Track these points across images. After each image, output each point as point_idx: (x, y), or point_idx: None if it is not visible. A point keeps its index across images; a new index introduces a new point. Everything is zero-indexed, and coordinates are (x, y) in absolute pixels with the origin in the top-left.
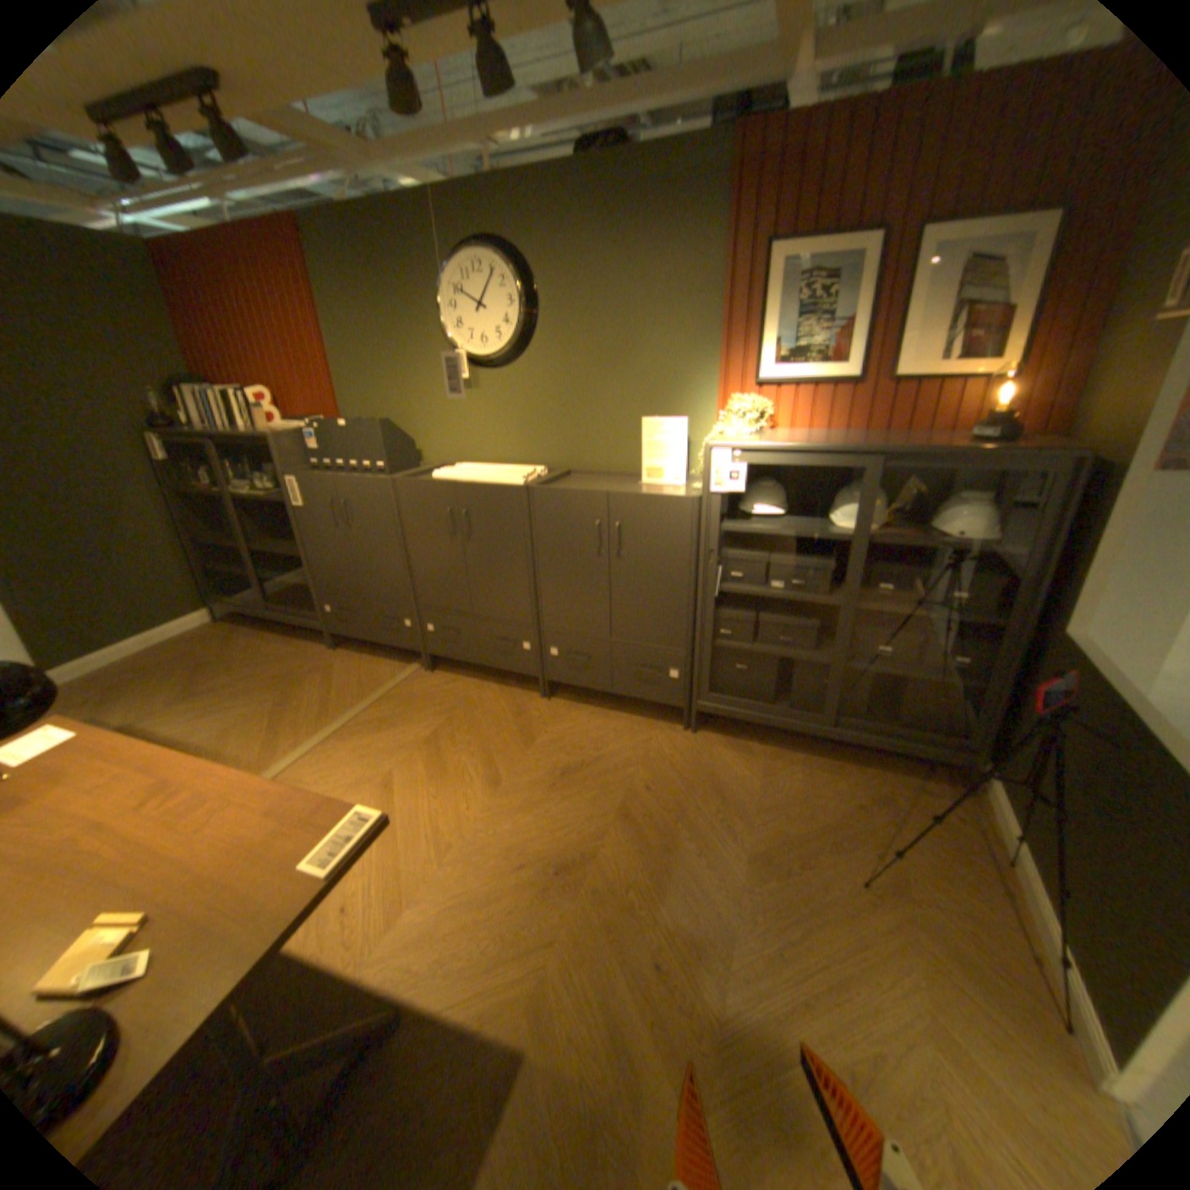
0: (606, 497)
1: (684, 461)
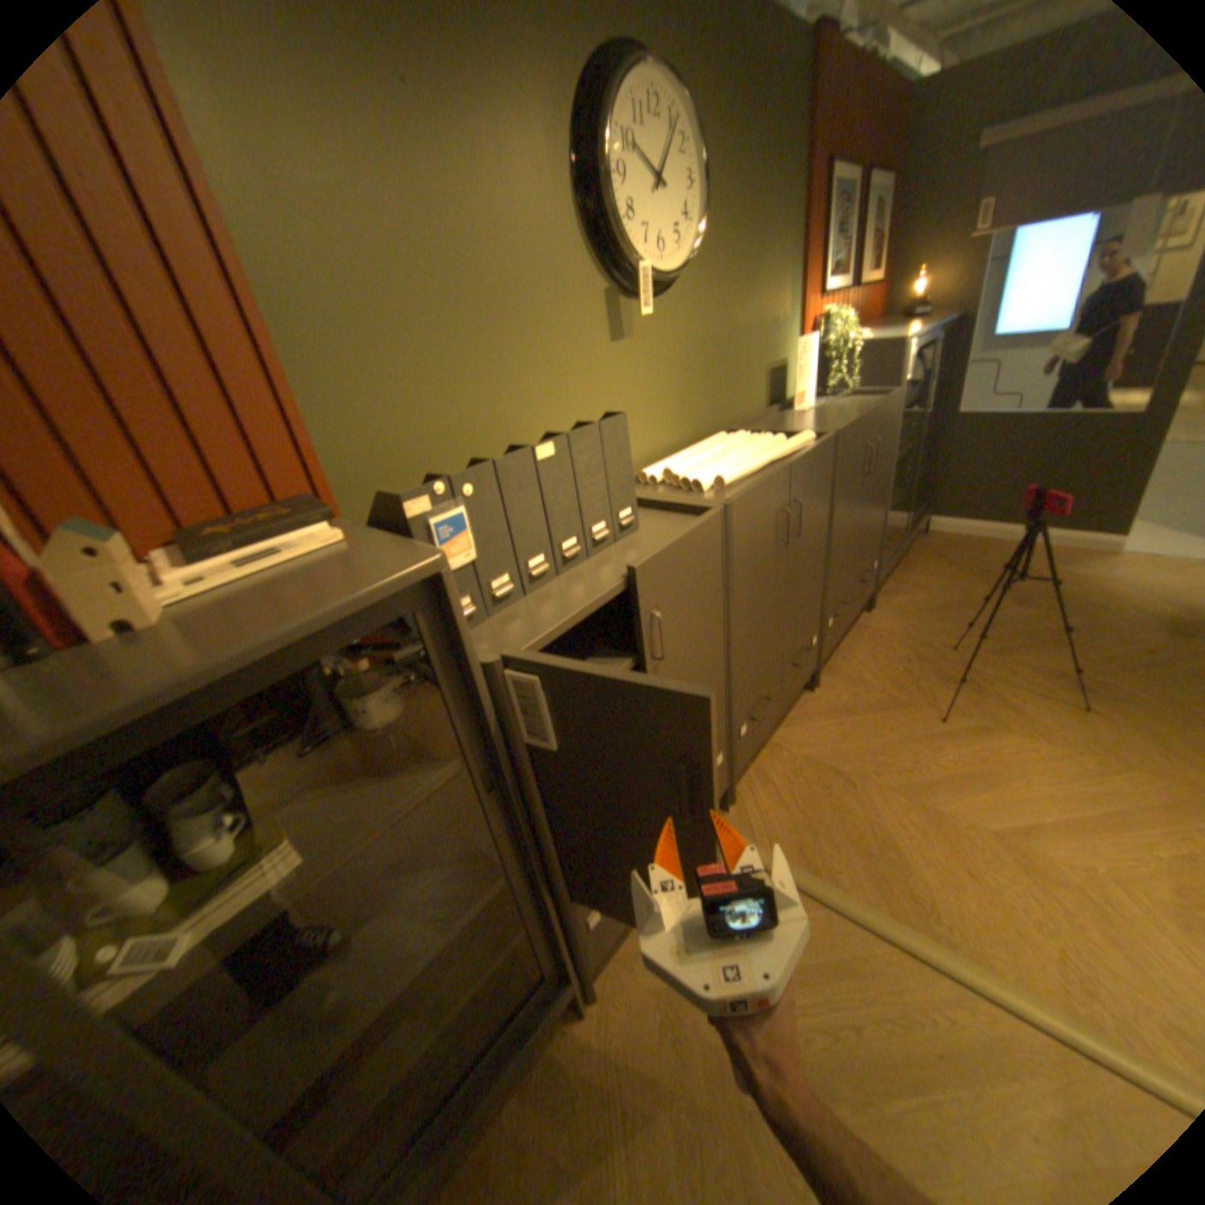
0: (873, 413)
1: (814, 378)
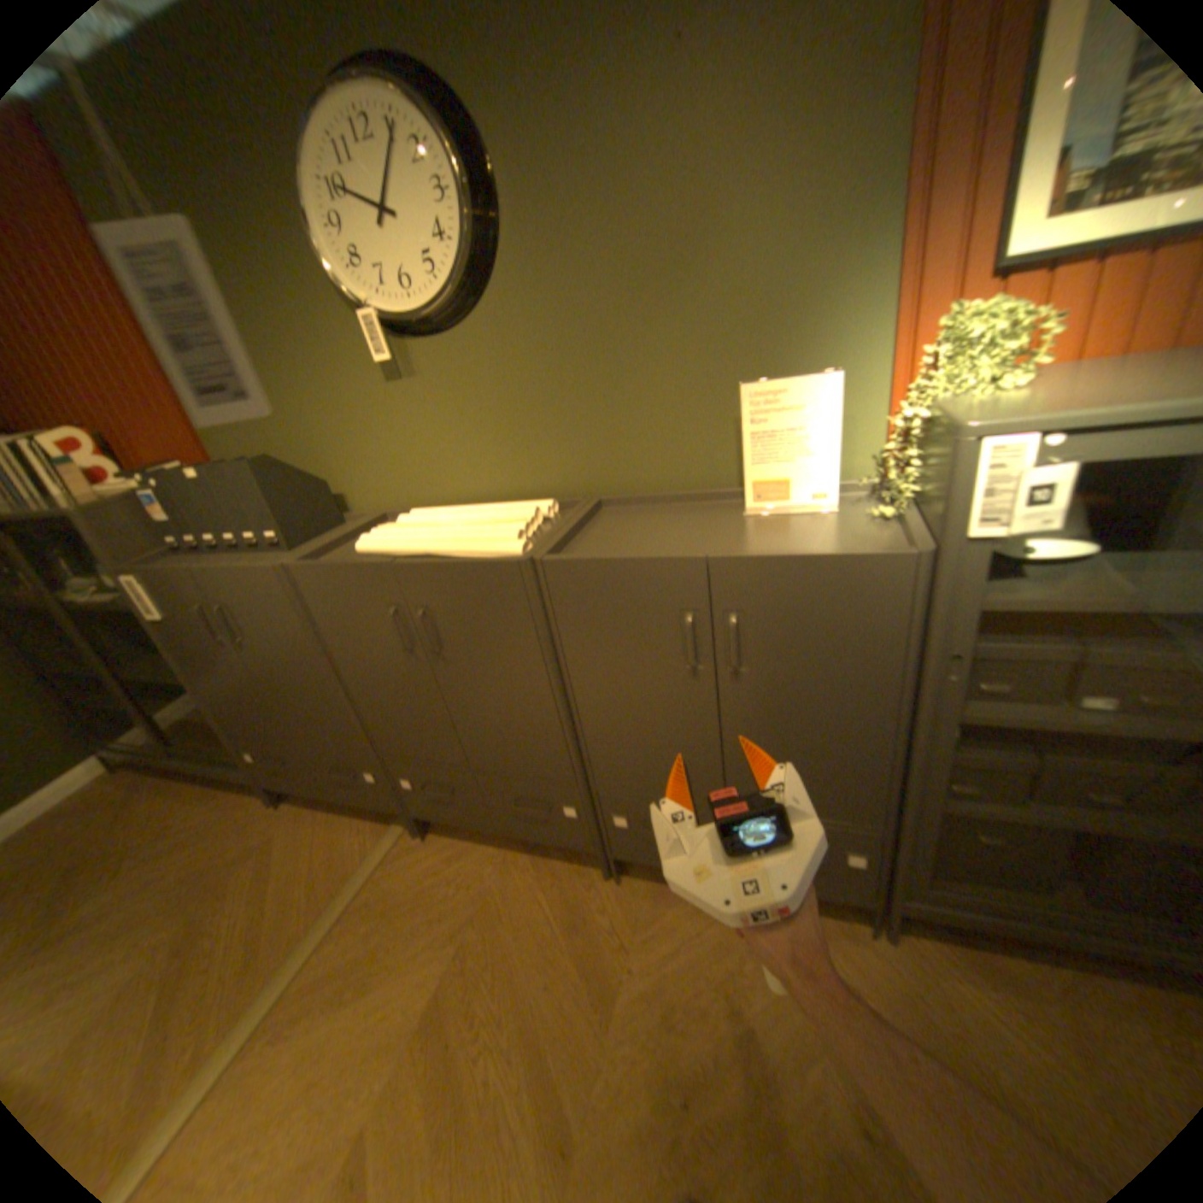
0: (702, 565)
1: (833, 460)
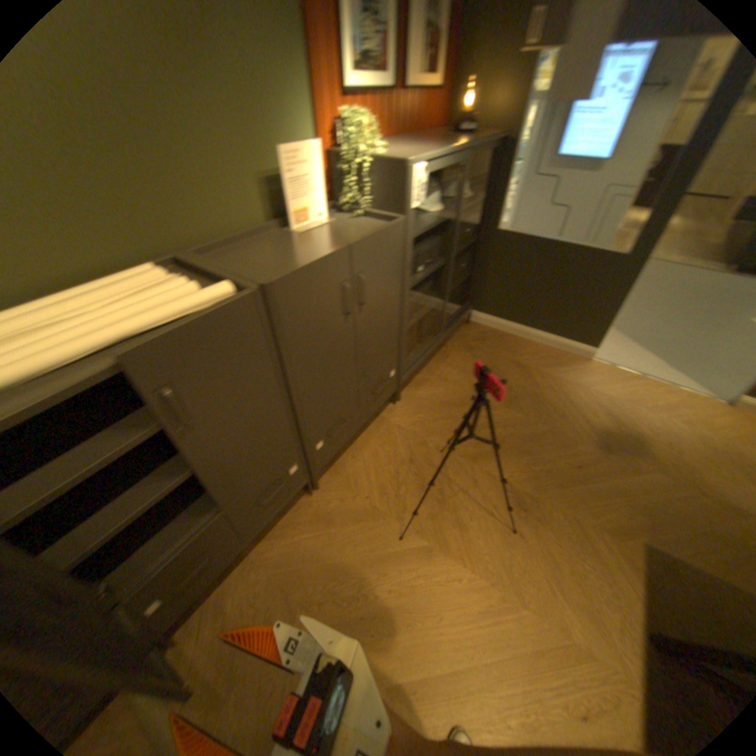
0: (350, 250)
1: (325, 191)
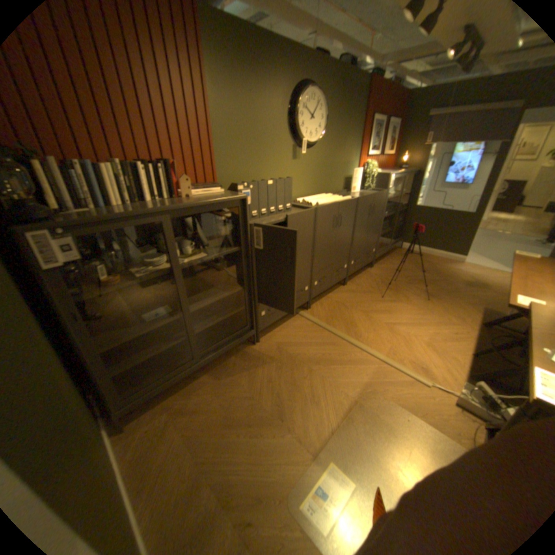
0: (373, 195)
1: (360, 183)
